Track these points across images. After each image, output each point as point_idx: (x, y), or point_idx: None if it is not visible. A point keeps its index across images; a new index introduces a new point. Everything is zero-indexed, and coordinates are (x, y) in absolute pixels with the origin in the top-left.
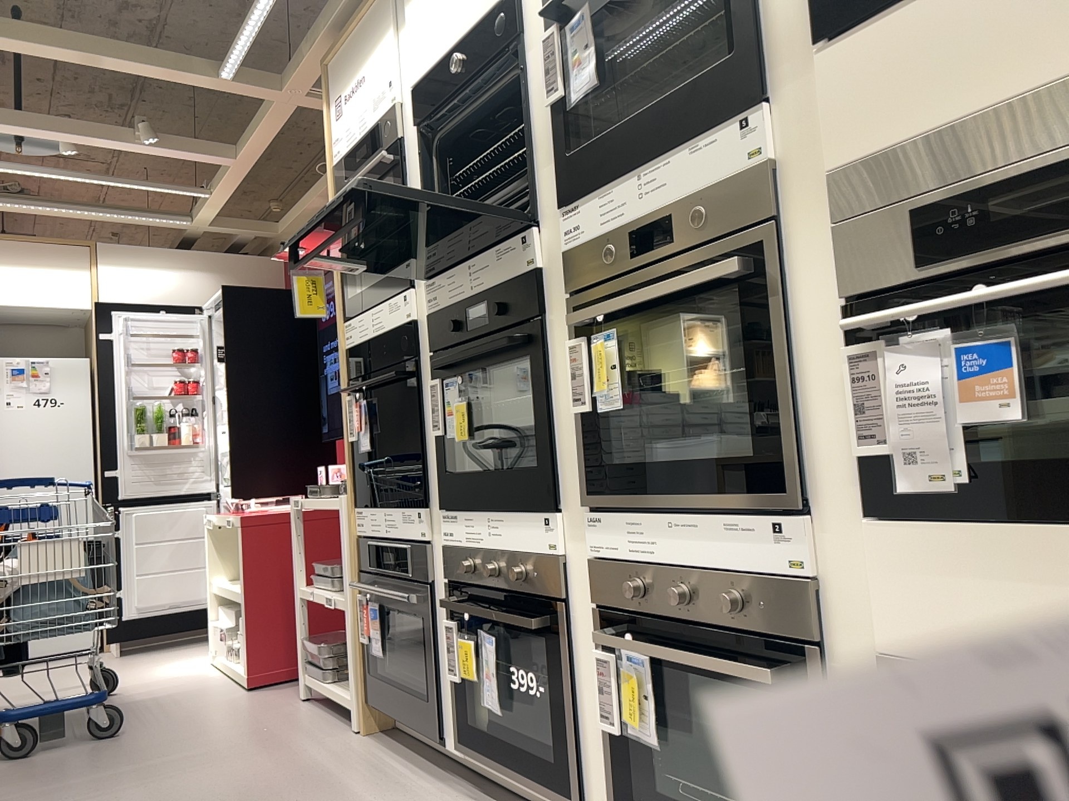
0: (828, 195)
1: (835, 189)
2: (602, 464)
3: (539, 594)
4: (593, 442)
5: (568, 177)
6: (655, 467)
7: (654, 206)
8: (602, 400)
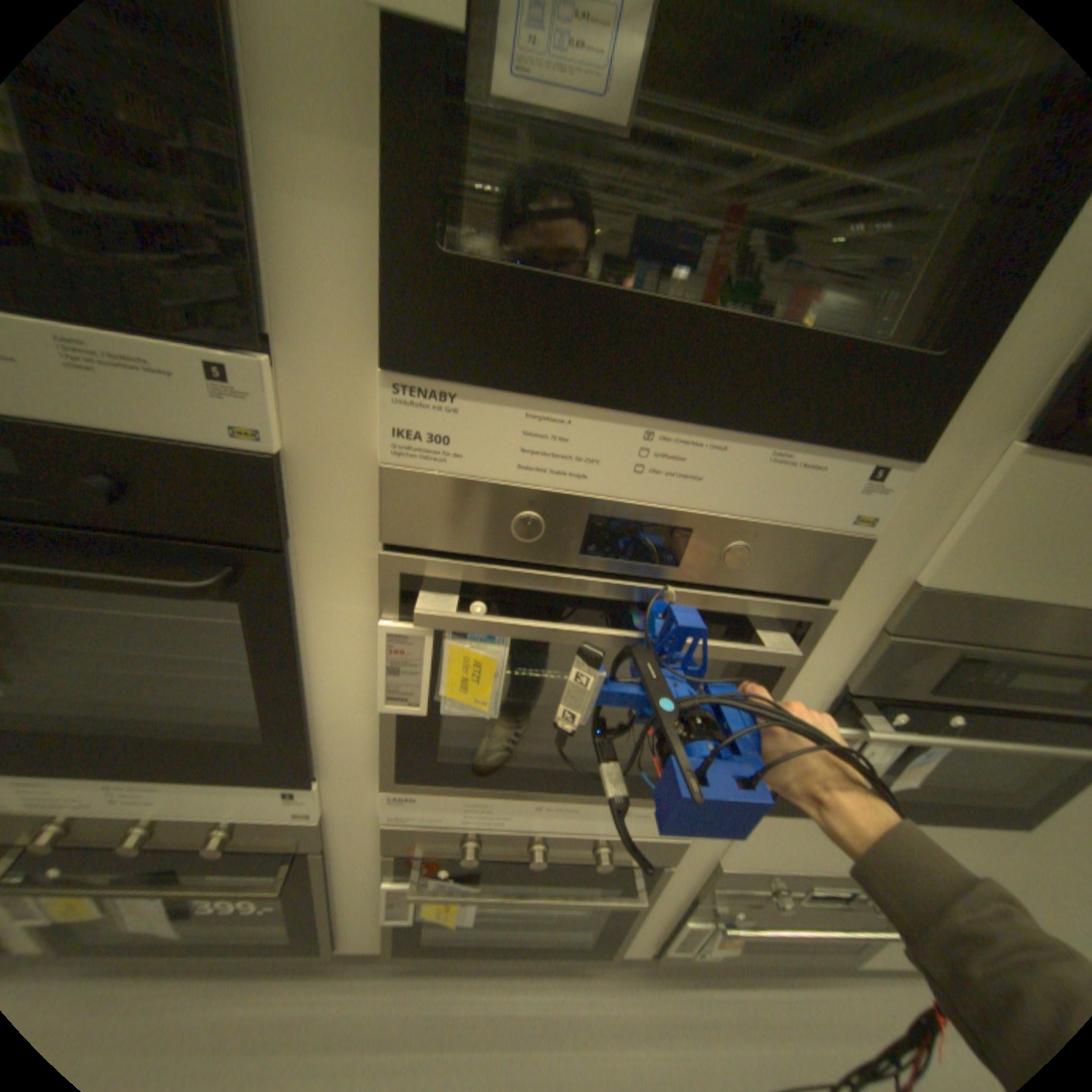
0: (900, 598)
1: (924, 607)
2: (430, 757)
3: (264, 850)
4: (414, 737)
5: (437, 311)
6: (520, 759)
7: (665, 499)
8: (452, 703)
